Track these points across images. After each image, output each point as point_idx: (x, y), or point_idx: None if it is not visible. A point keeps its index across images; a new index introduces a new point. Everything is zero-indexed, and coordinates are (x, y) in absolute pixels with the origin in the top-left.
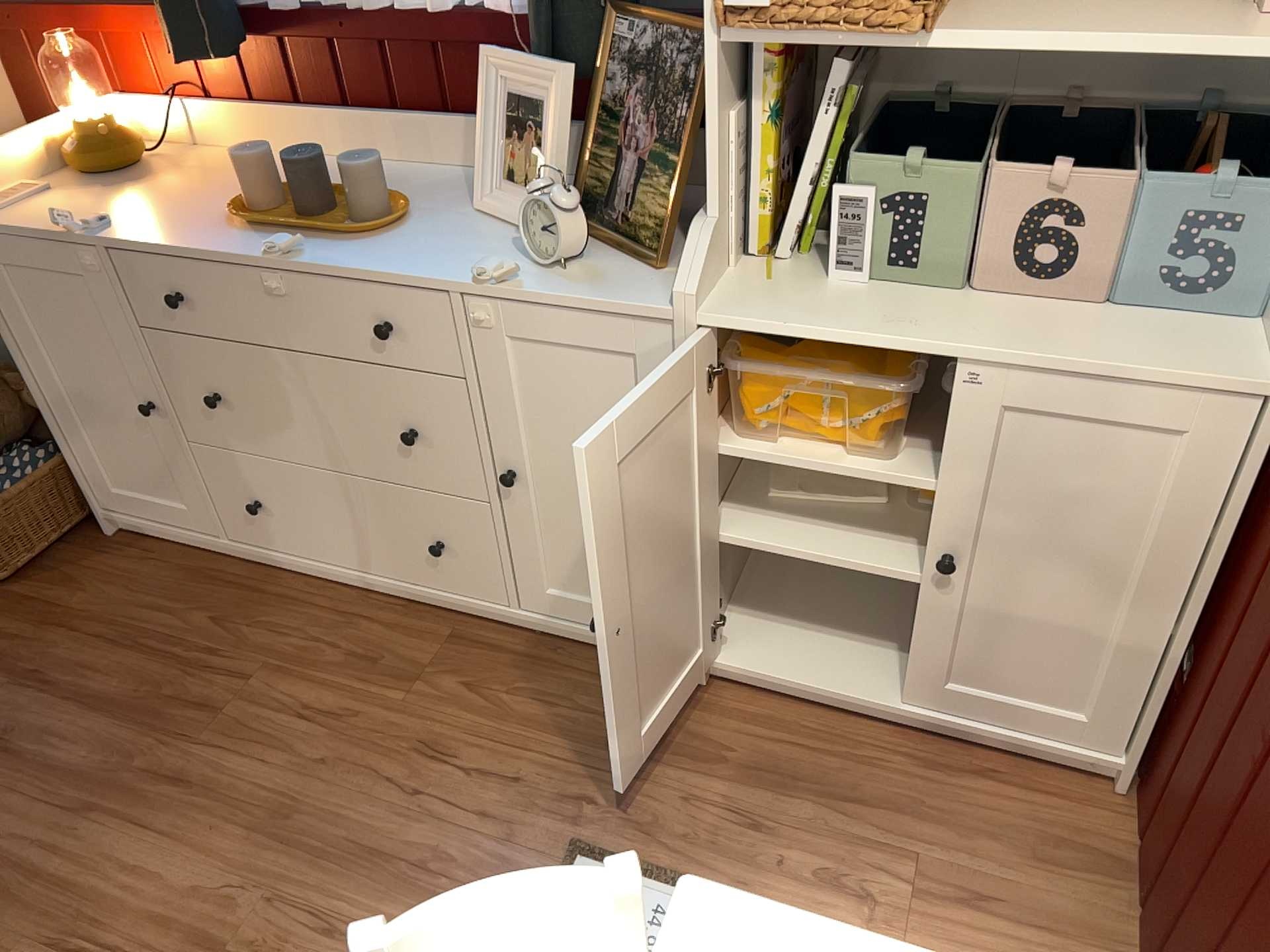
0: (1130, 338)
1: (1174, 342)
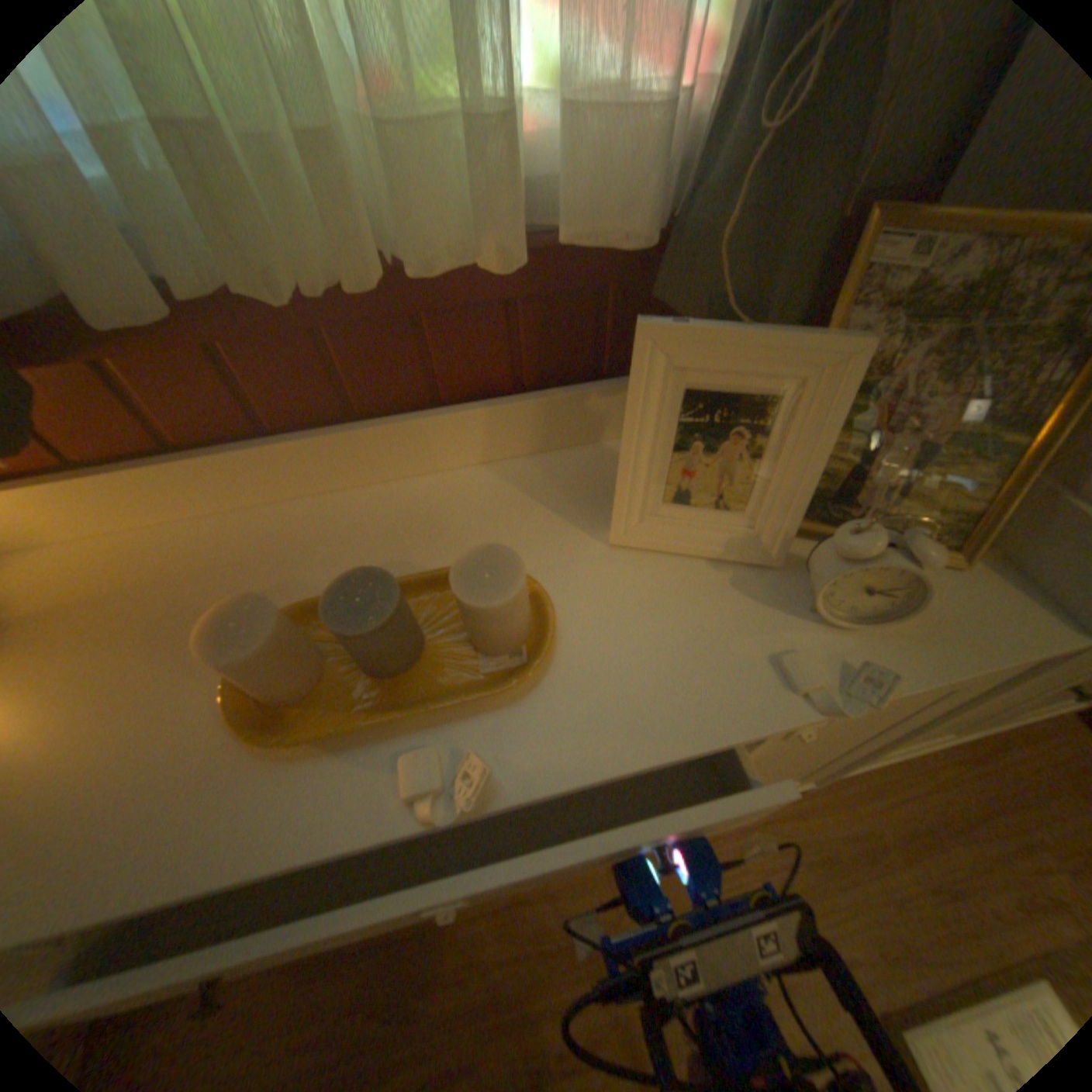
0: None
1: None
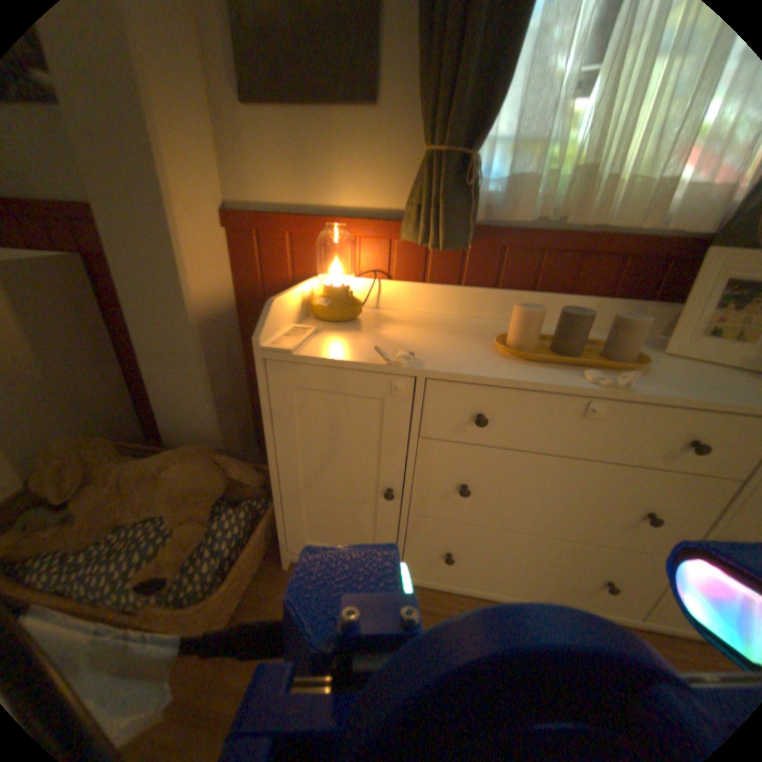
0: None
1: None
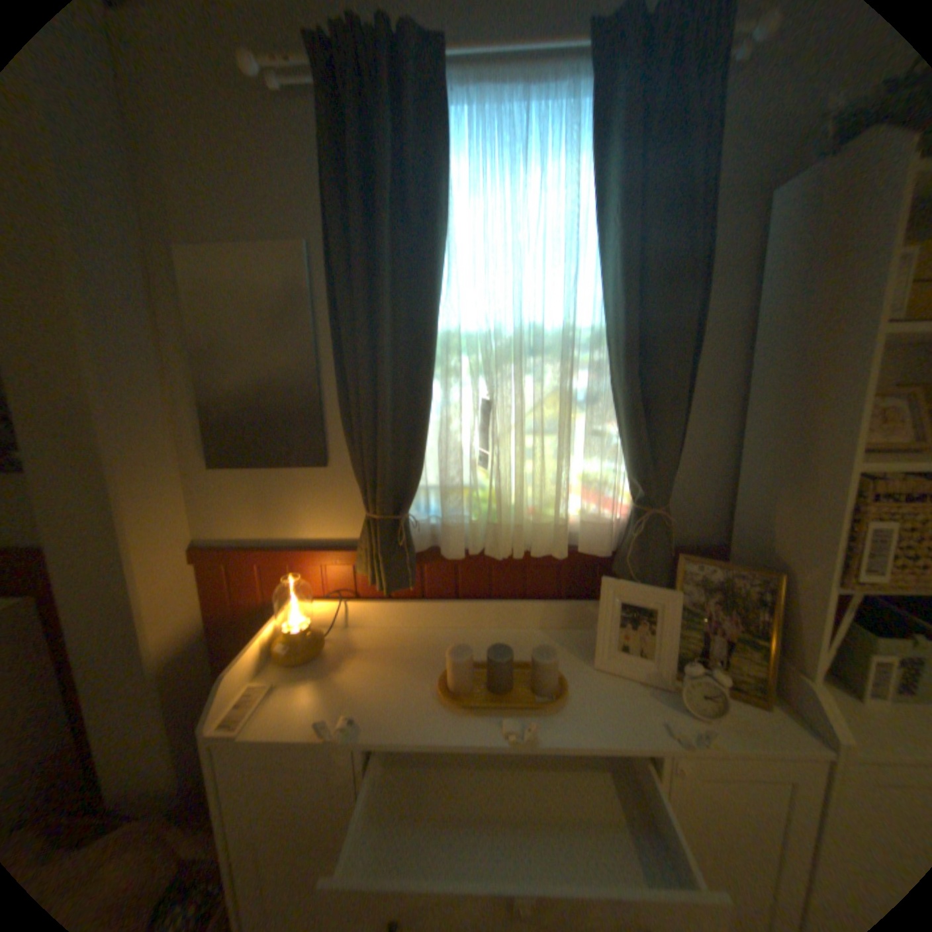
0: None
1: None
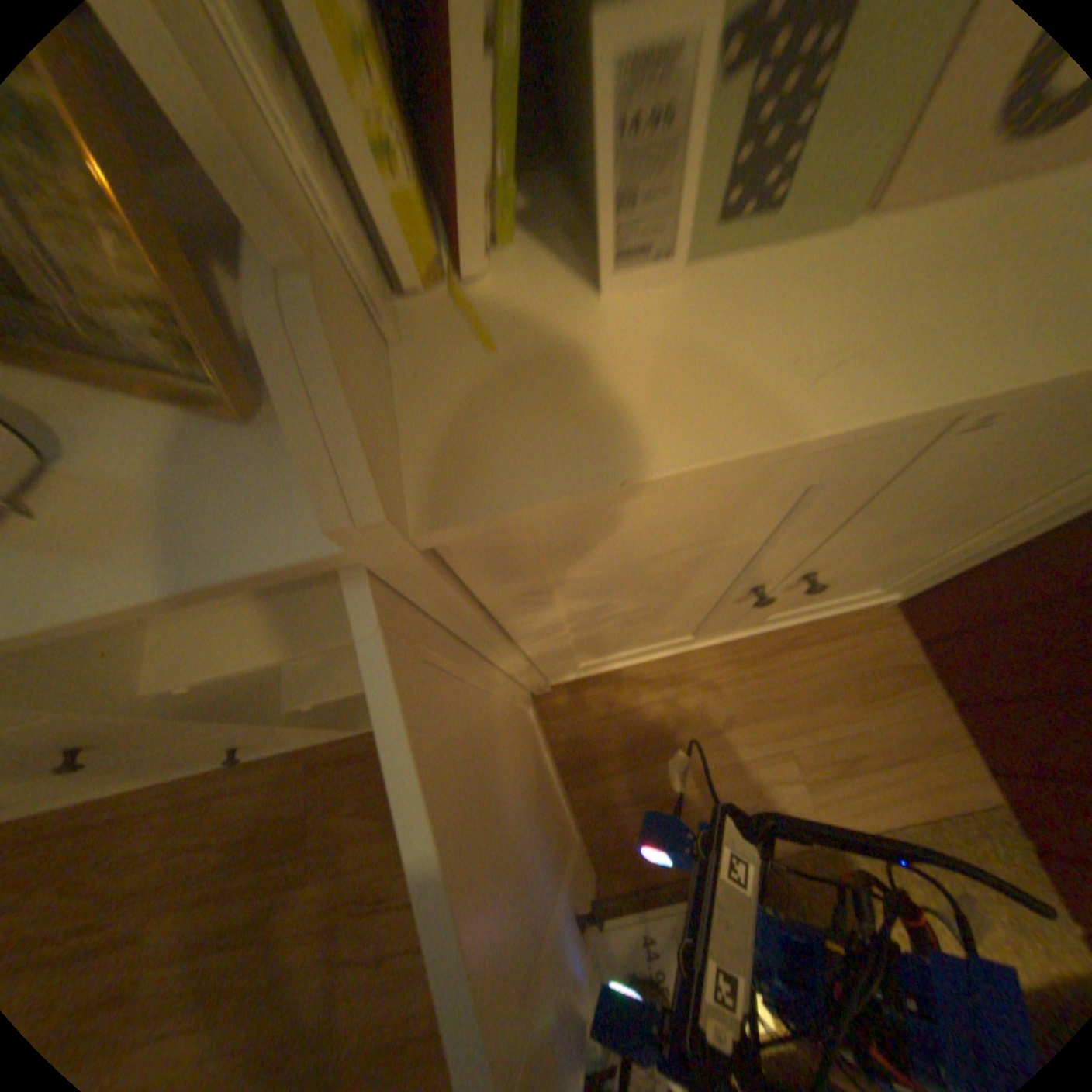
0: None
1: None
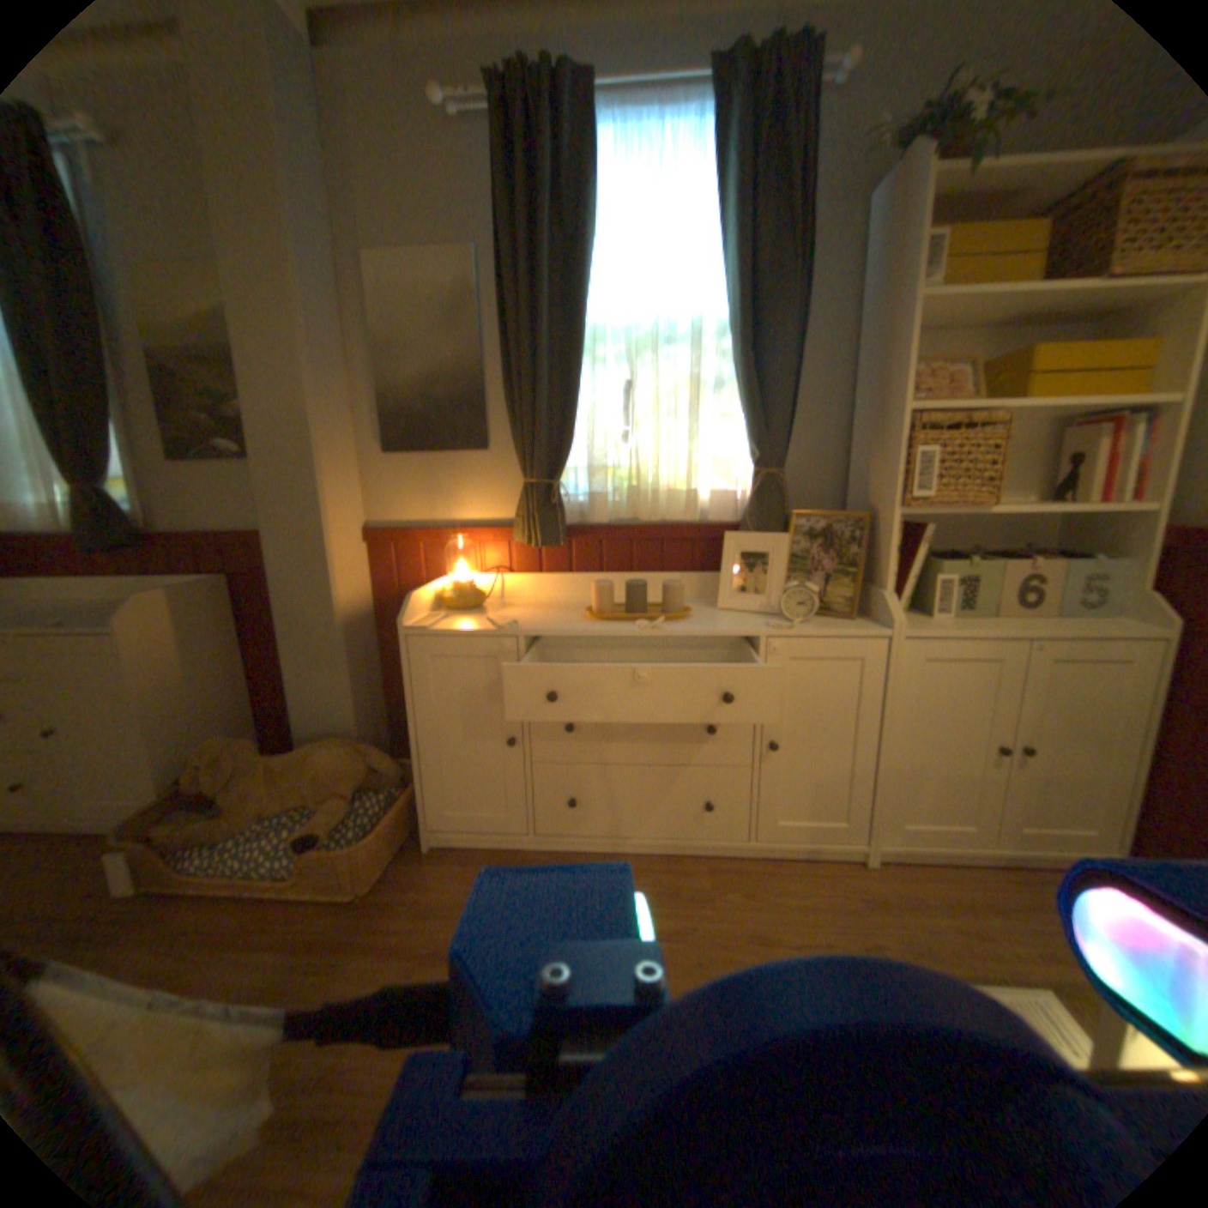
0: (1091, 626)
1: (1109, 625)
